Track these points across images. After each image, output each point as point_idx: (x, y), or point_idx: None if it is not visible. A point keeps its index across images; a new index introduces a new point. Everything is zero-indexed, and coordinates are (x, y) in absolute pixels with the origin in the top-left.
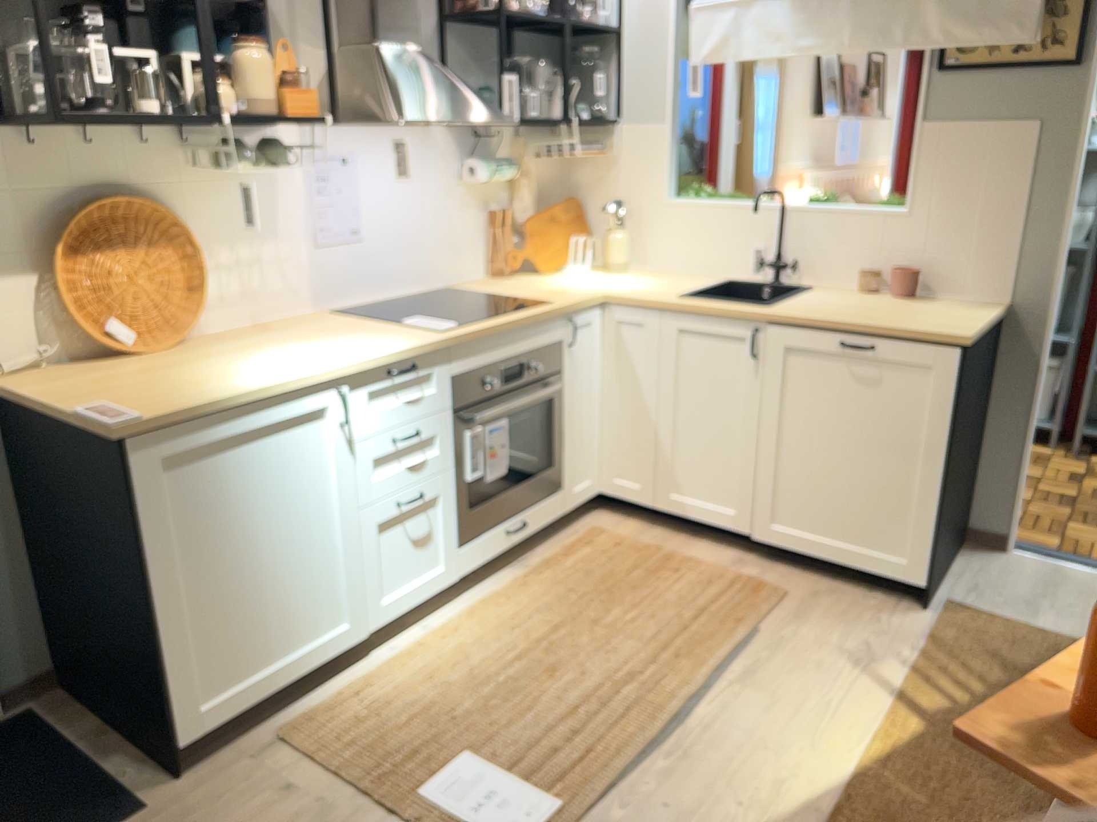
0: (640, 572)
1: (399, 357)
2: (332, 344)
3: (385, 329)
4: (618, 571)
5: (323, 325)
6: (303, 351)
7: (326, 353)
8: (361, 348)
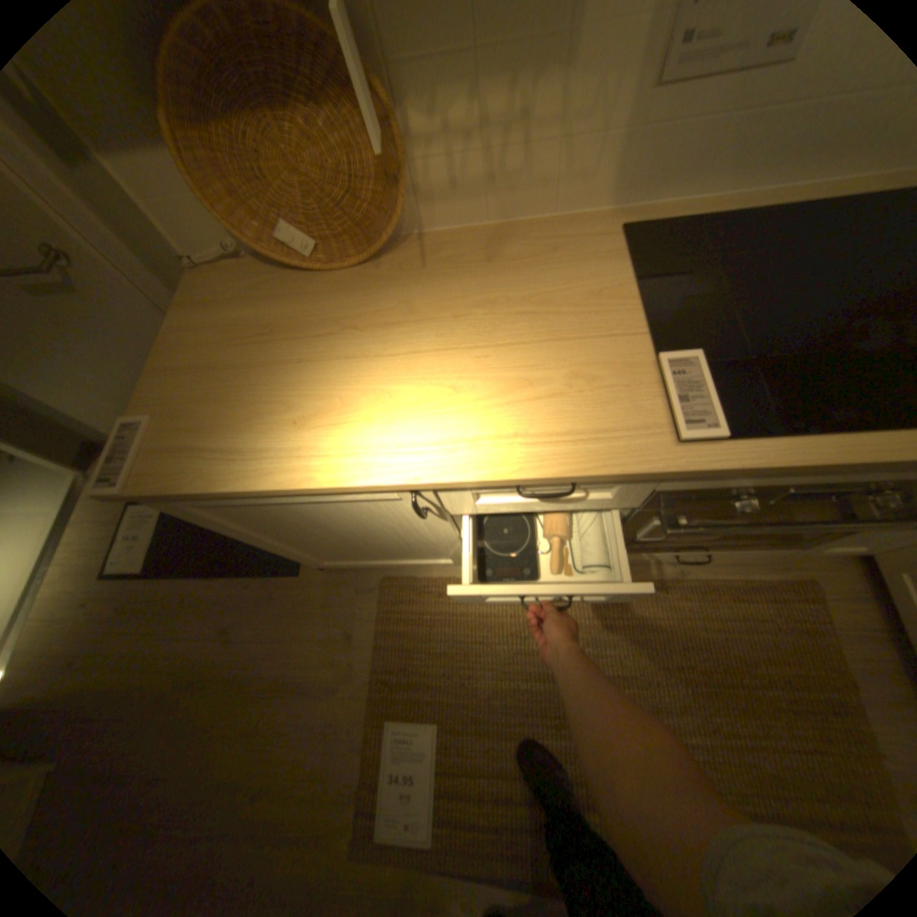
0: (777, 691)
1: (536, 479)
2: (496, 369)
3: (621, 351)
4: (759, 666)
5: (561, 278)
6: (436, 377)
7: (451, 406)
8: (504, 421)
